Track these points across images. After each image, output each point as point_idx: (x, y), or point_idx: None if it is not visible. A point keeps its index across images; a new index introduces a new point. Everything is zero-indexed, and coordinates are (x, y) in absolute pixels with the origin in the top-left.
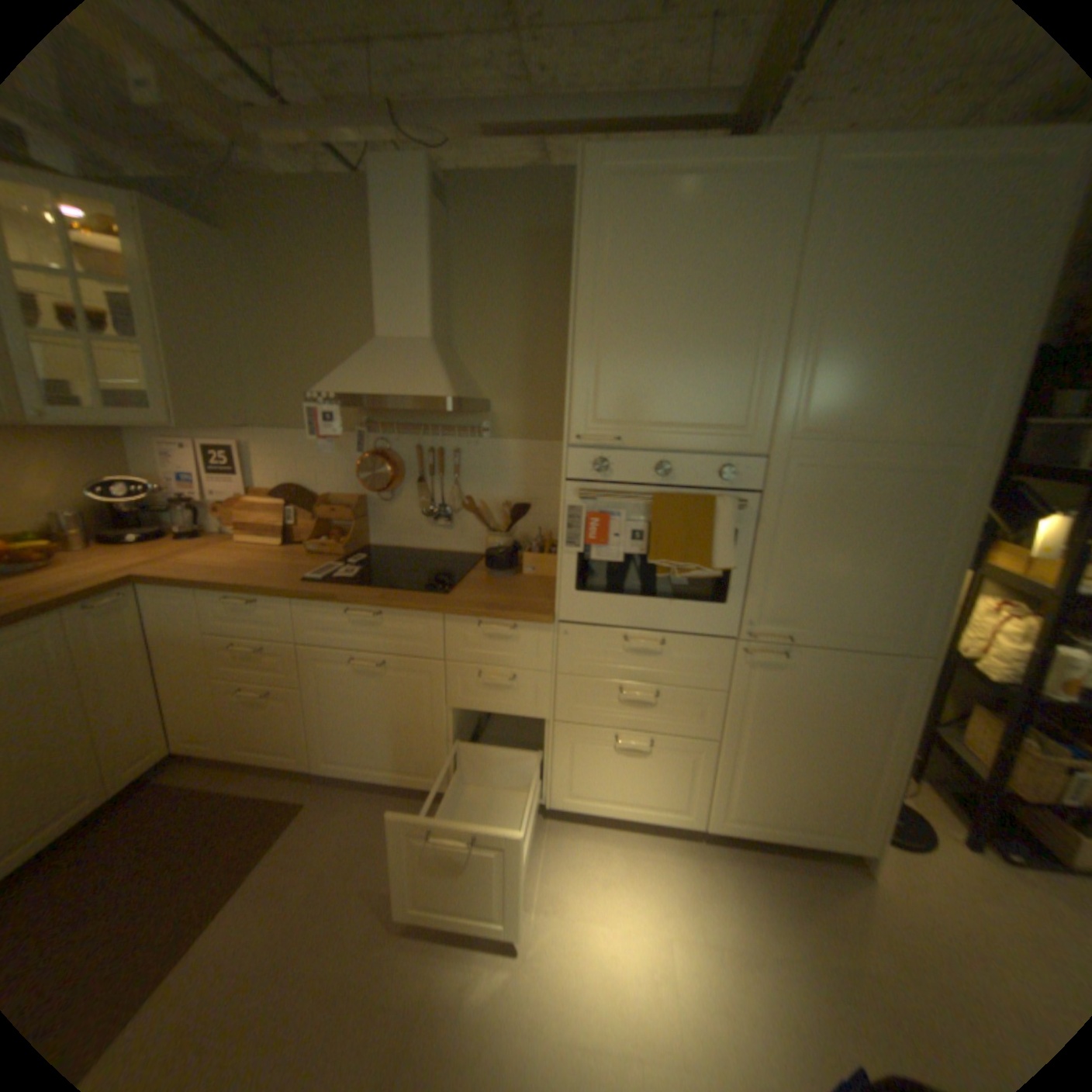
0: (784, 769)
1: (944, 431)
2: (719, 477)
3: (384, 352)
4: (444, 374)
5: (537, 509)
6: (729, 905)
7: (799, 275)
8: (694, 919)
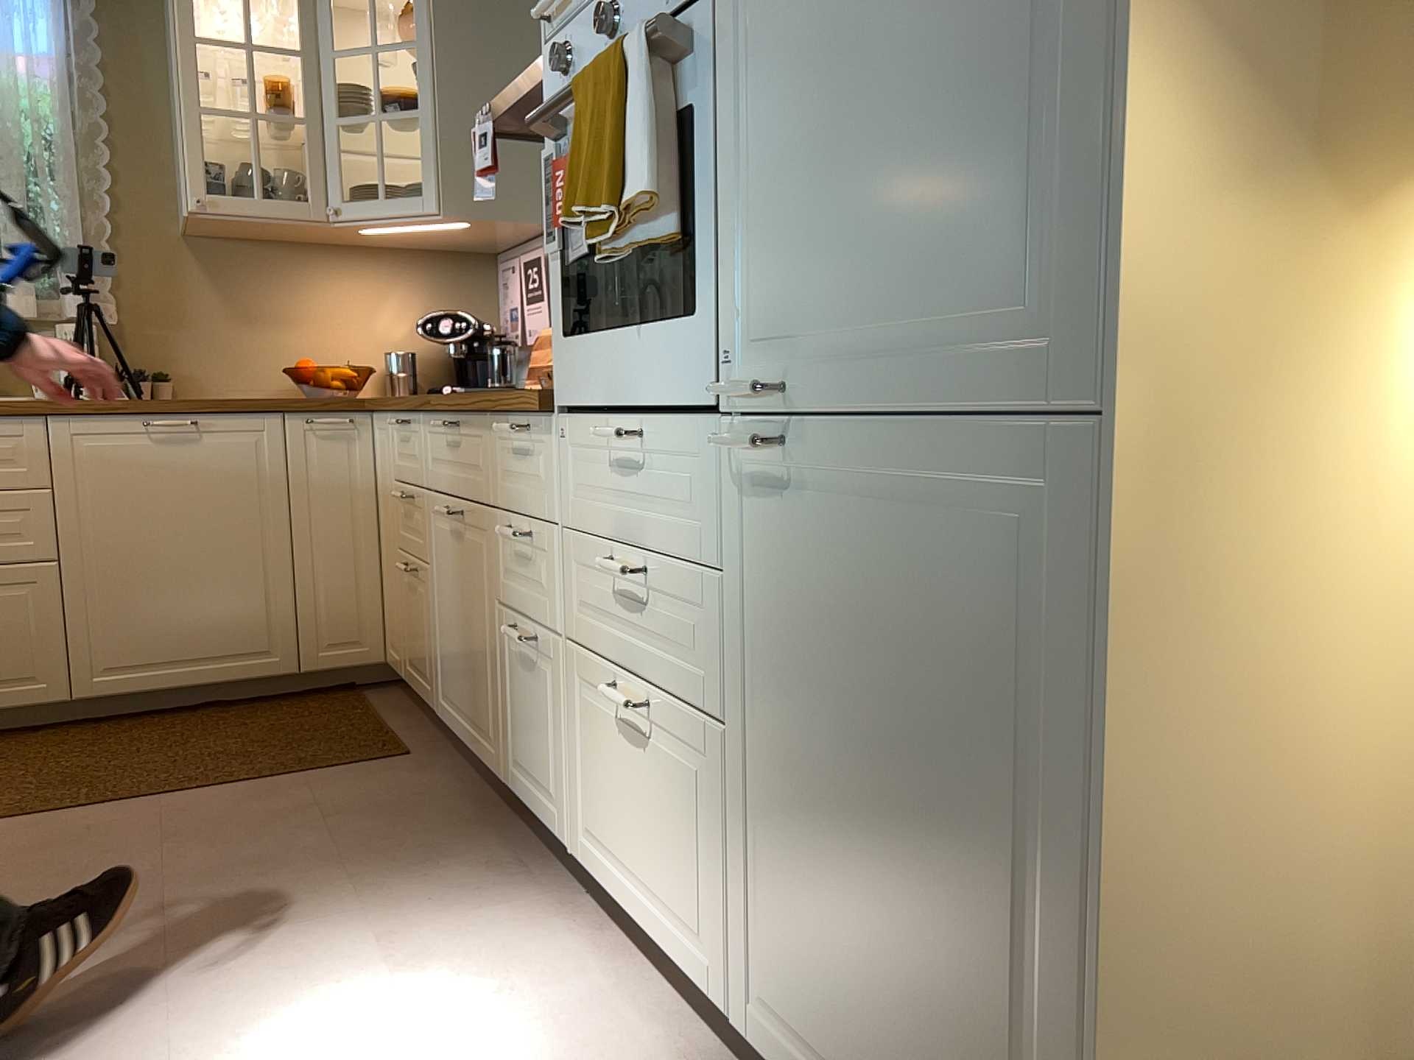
0: (832, 855)
1: None
2: None
3: None
4: None
5: None
6: None
7: None
8: None
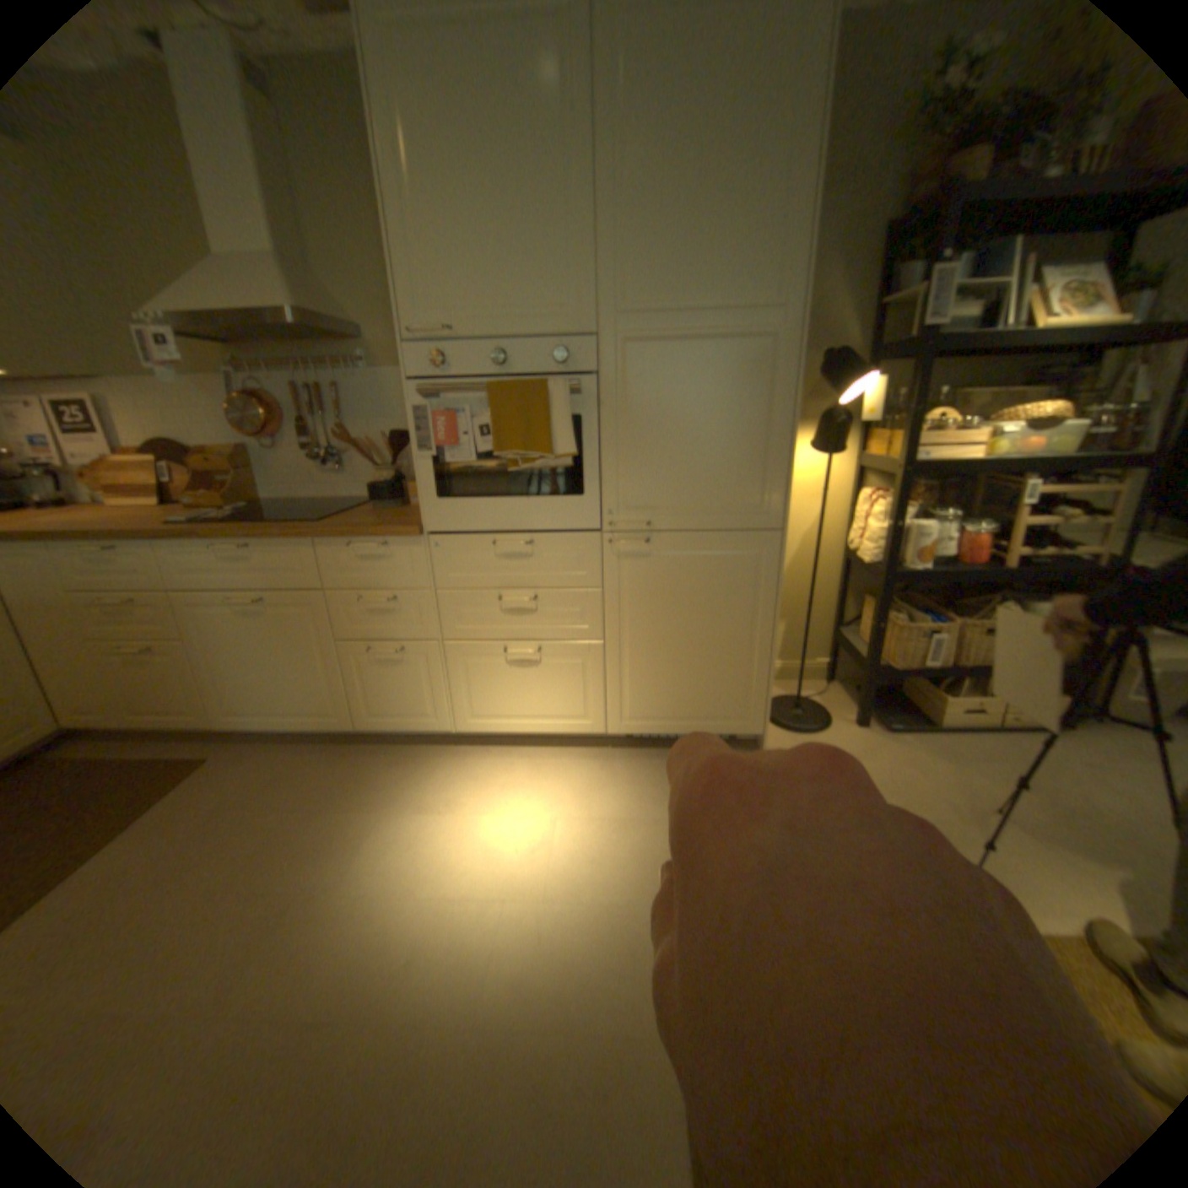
0: (664, 657)
1: (752, 289)
2: (552, 359)
3: (218, 268)
4: (282, 286)
5: None
6: (620, 786)
7: (591, 131)
8: (583, 800)
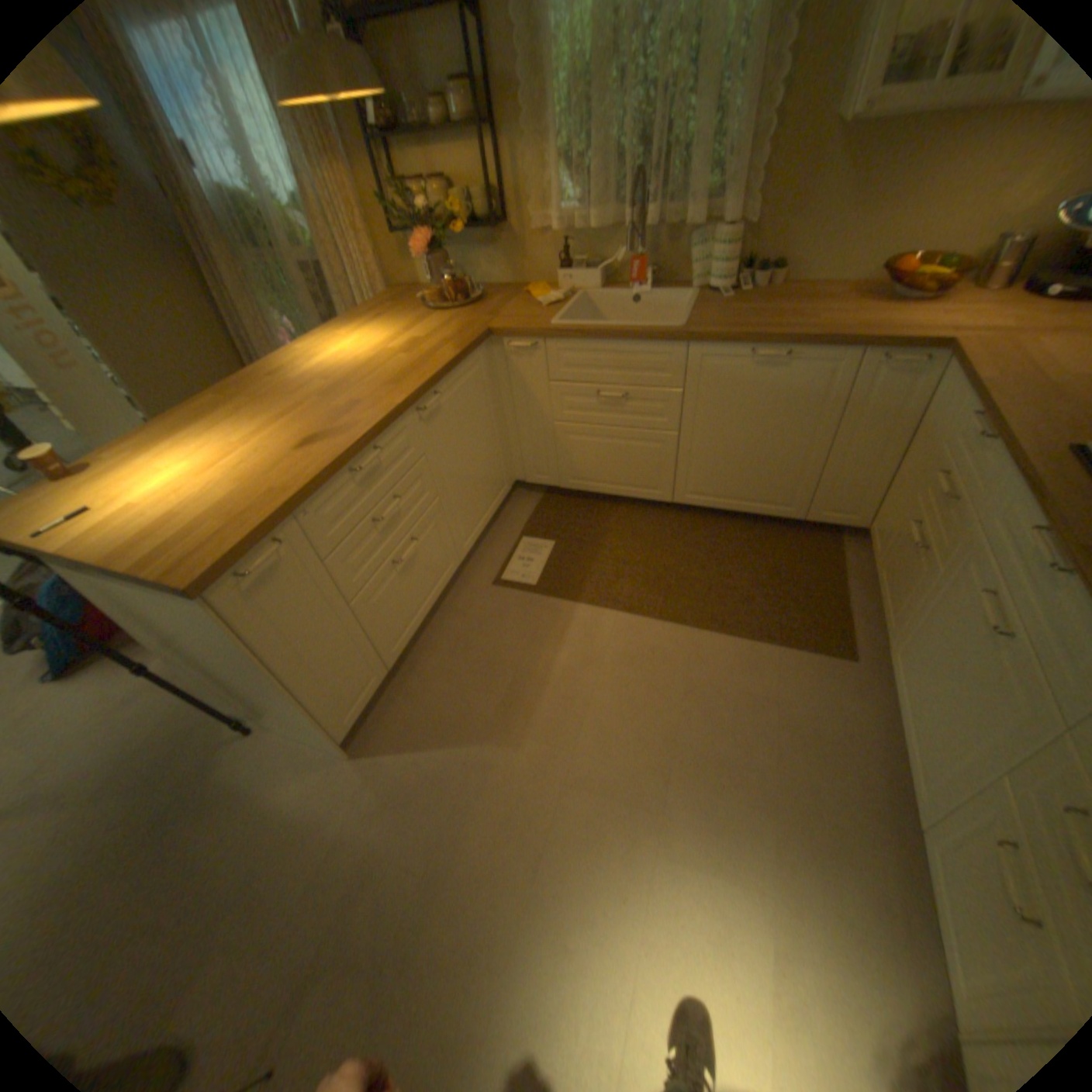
0: None
1: None
2: None
3: None
4: None
5: None
6: None
7: None
8: None
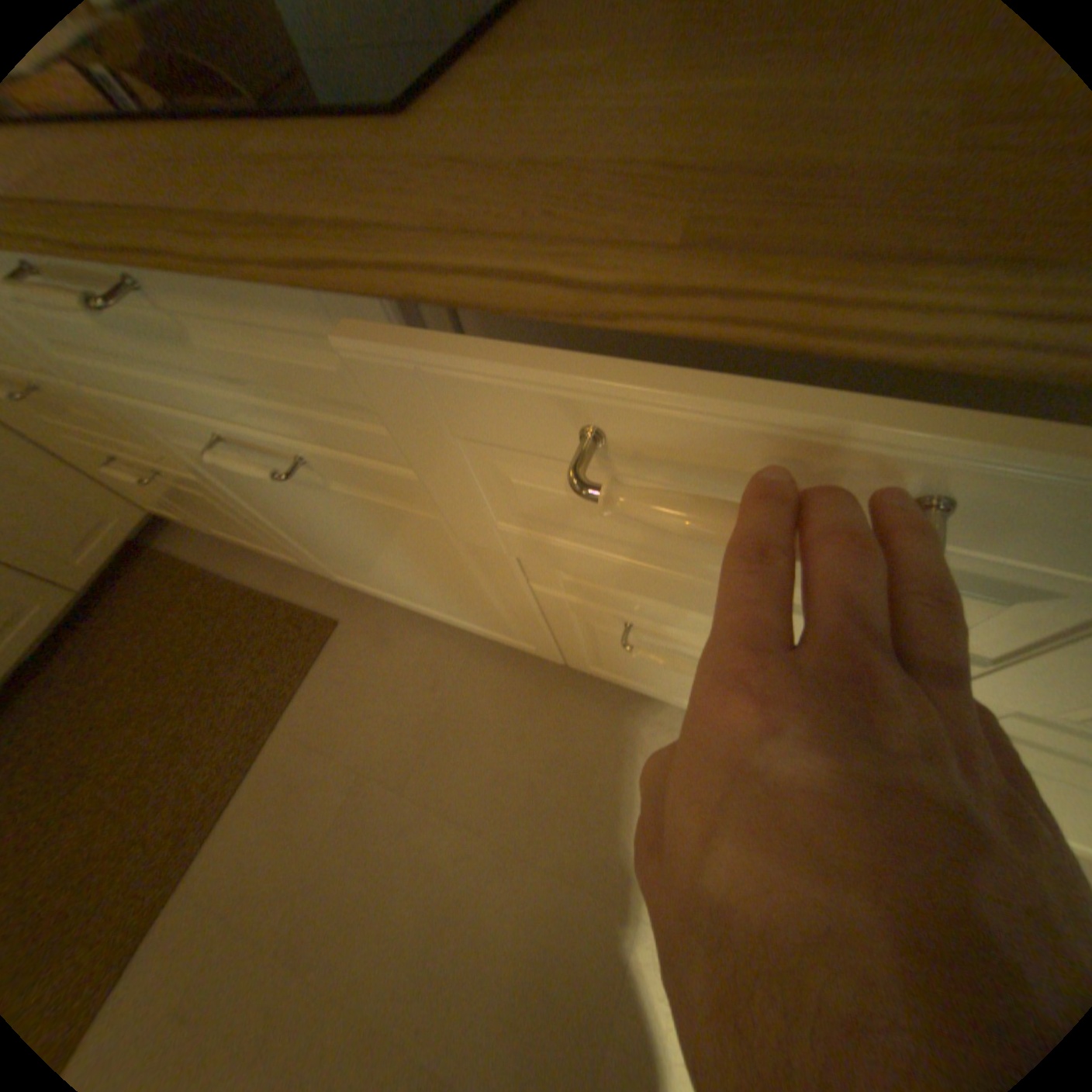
0: None
1: None
2: None
3: None
4: None
5: None
6: None
7: None
8: None
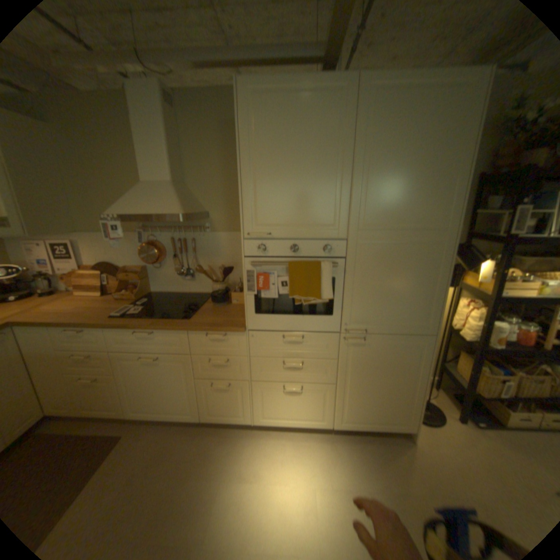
0: (367, 395)
1: (431, 223)
2: (322, 251)
3: (144, 190)
4: (177, 202)
5: (238, 268)
6: (344, 466)
7: (354, 146)
8: (326, 476)
